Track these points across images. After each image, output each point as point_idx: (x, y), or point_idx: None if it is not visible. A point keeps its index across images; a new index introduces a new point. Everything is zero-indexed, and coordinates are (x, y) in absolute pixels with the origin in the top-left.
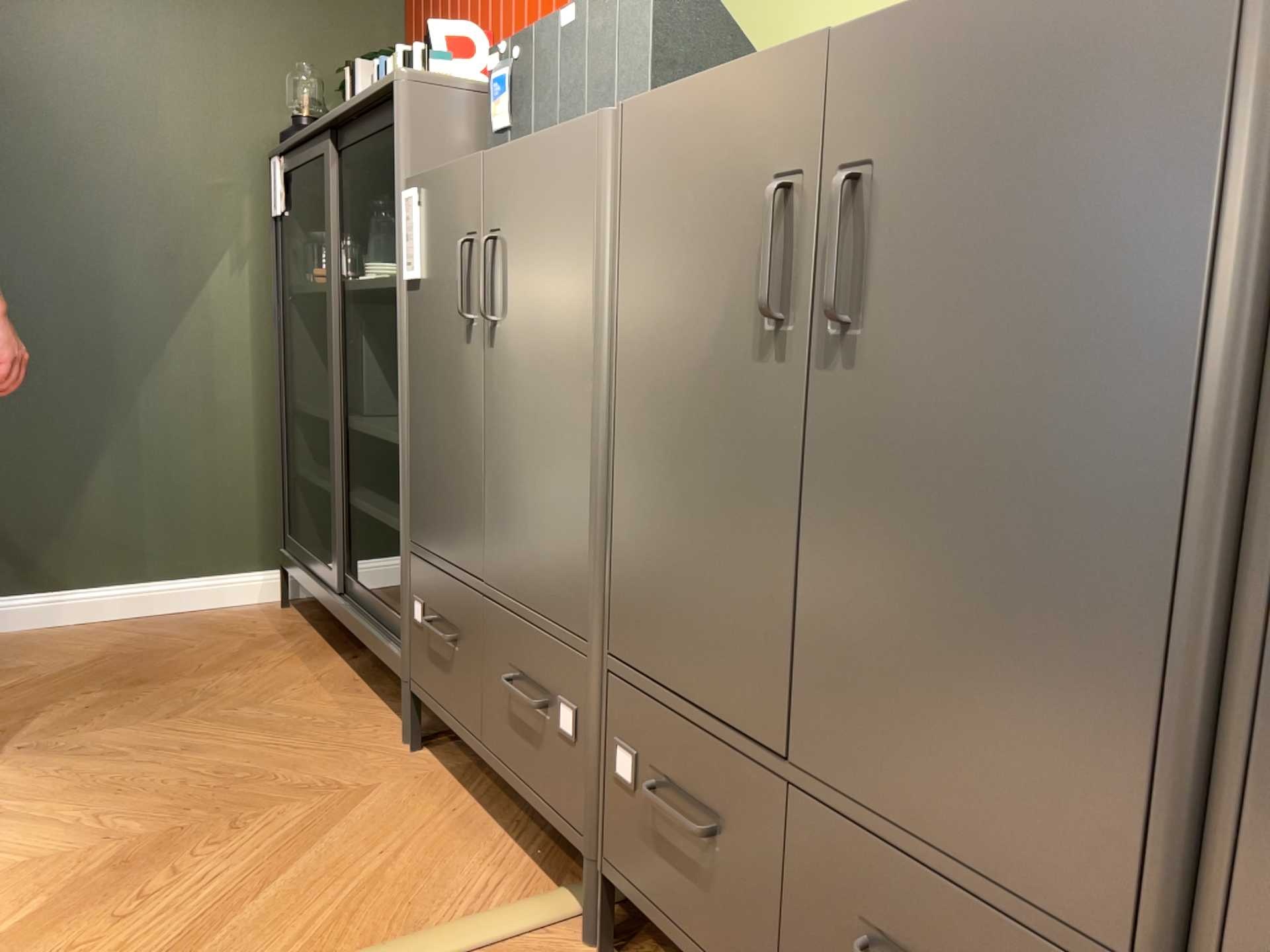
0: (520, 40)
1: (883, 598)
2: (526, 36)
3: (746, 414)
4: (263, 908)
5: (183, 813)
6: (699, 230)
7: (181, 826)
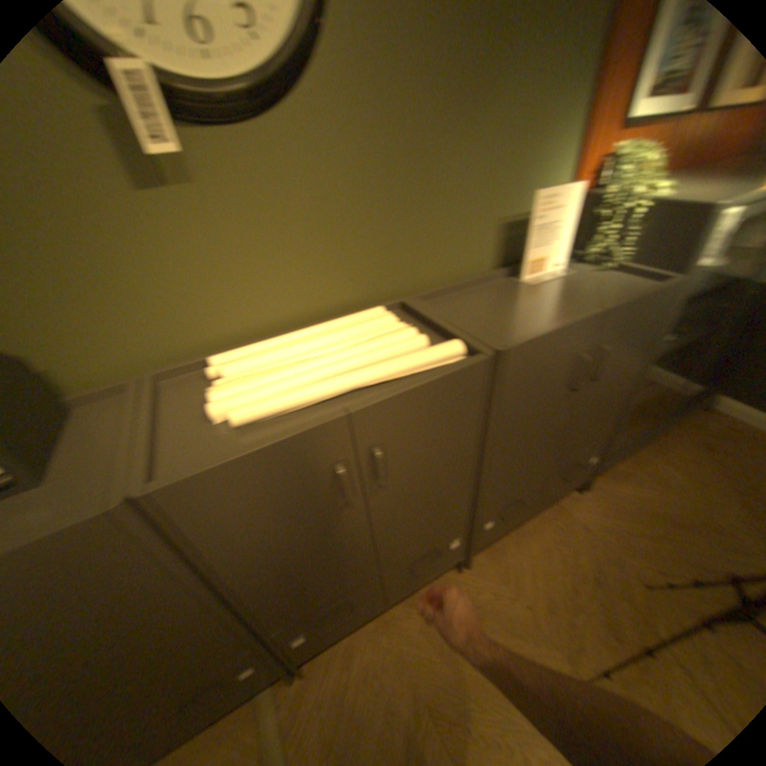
0: None
1: (408, 522)
2: None
3: (338, 529)
4: None
5: None
6: (279, 501)
7: None
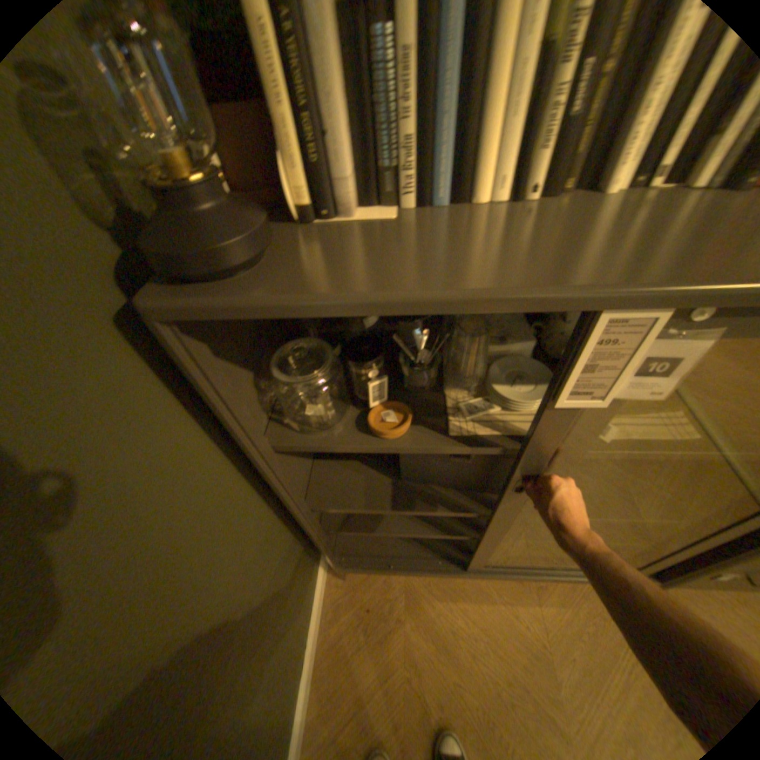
0: None
1: None
2: None
3: None
4: None
5: None
6: None
7: None
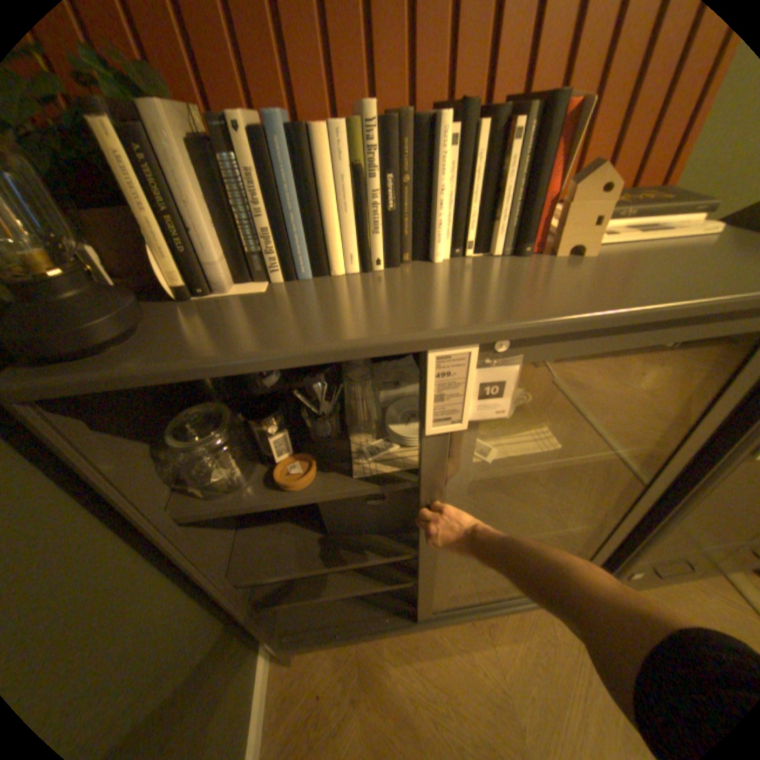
0: None
1: None
2: None
3: None
4: None
5: None
6: None
7: None
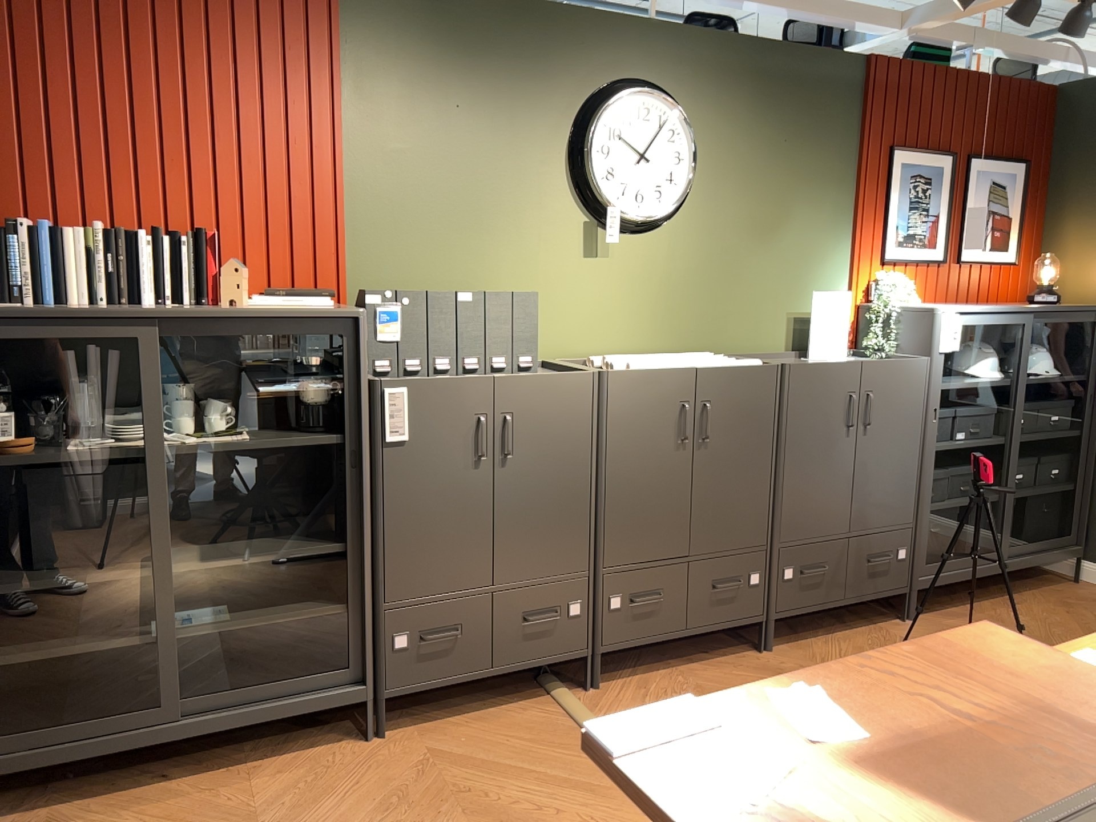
0: (408, 292)
1: (717, 502)
2: (416, 291)
3: (672, 468)
4: (551, 771)
5: (440, 815)
6: (651, 415)
7: (458, 813)
